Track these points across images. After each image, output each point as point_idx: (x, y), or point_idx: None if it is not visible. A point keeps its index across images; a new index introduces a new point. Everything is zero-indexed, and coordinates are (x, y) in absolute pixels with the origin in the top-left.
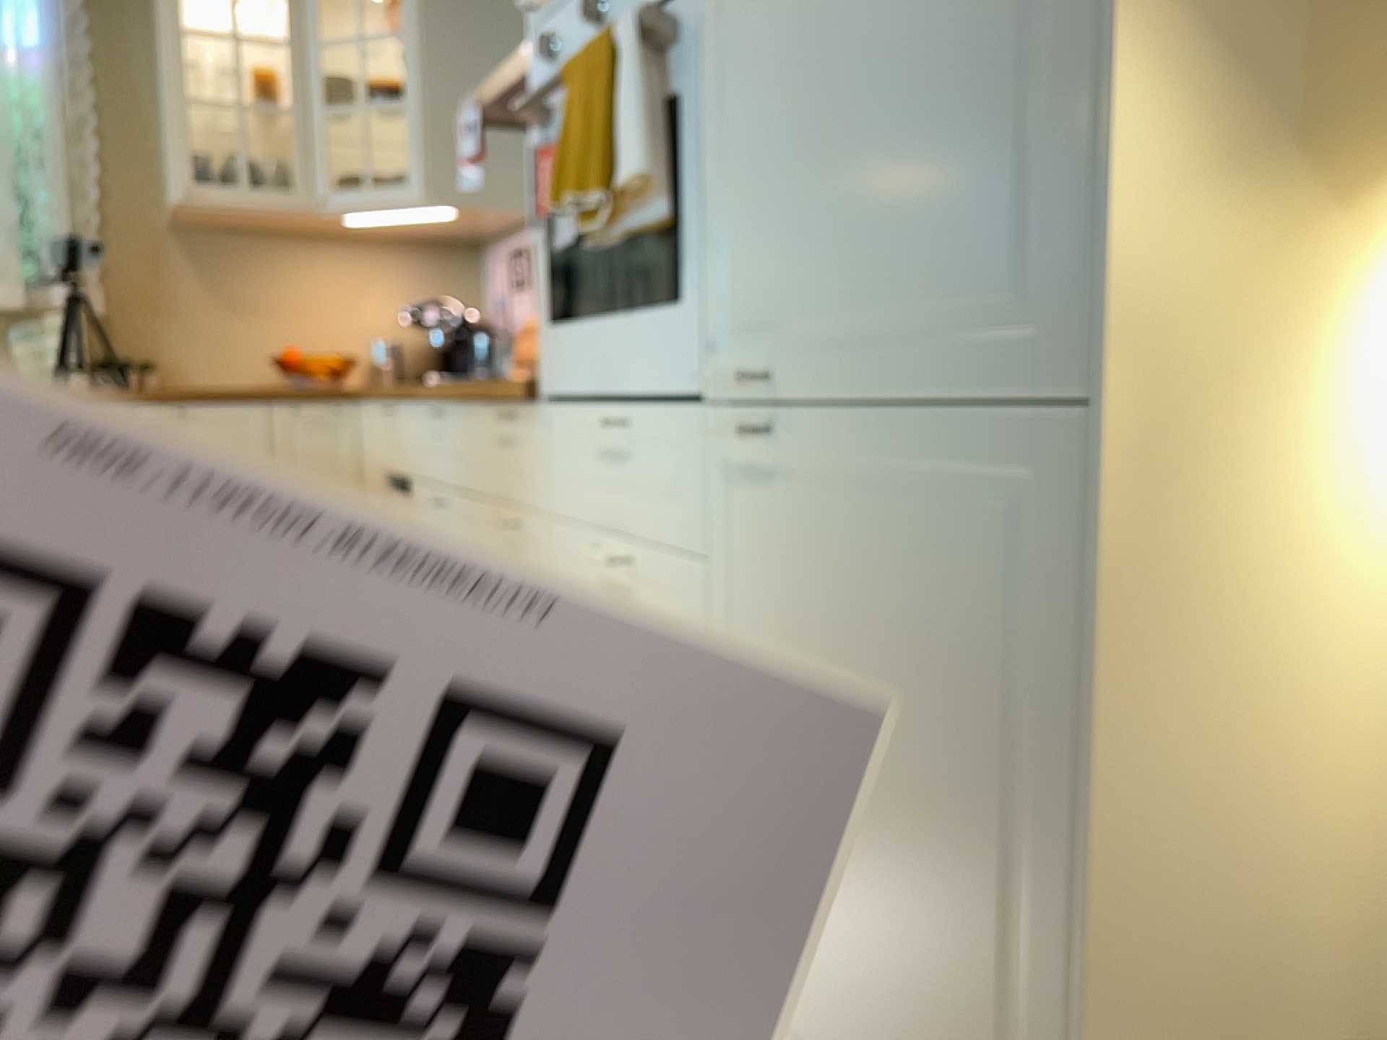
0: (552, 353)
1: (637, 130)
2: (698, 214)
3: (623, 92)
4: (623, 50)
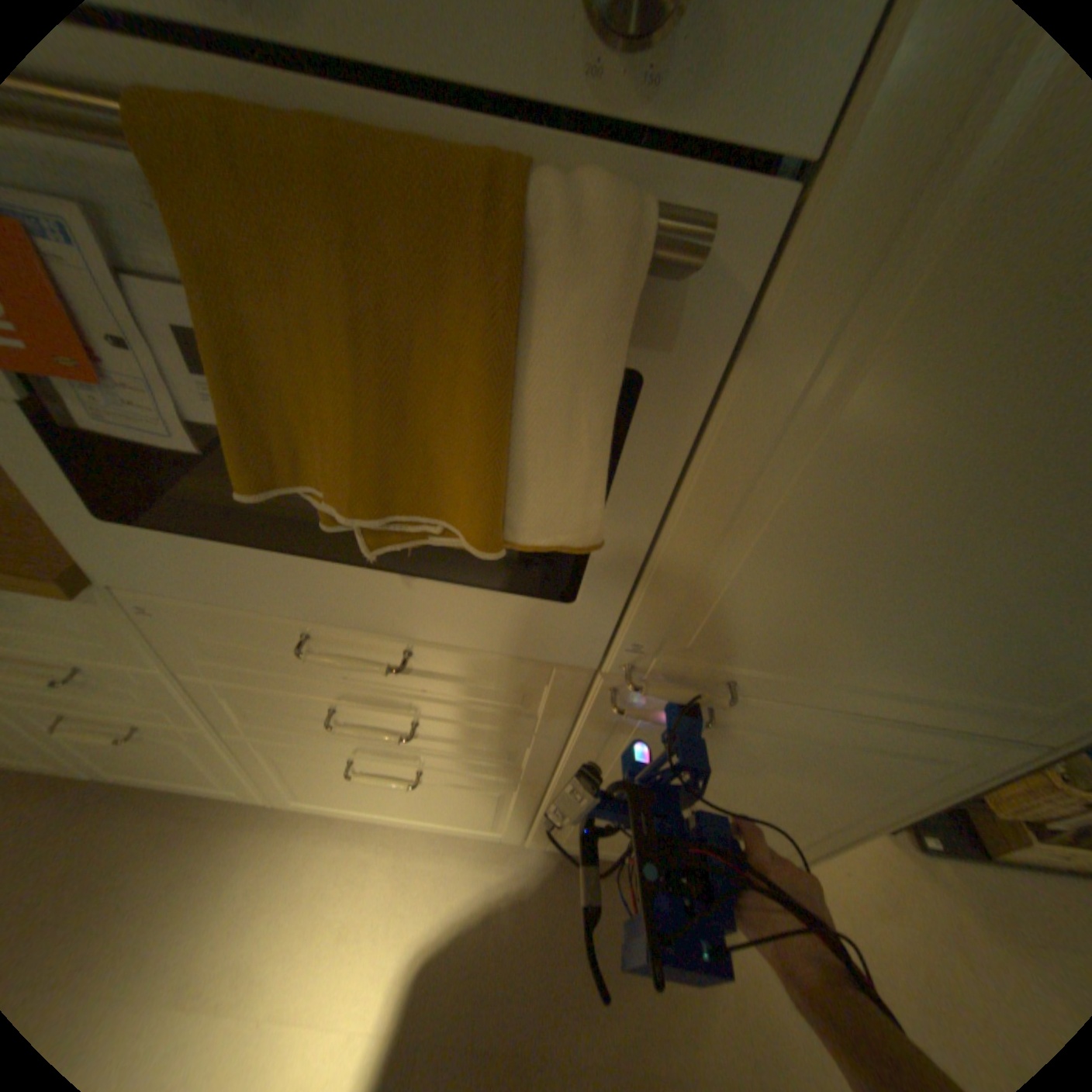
0: (110, 550)
1: (587, 465)
2: (616, 533)
3: (545, 379)
4: (555, 283)
